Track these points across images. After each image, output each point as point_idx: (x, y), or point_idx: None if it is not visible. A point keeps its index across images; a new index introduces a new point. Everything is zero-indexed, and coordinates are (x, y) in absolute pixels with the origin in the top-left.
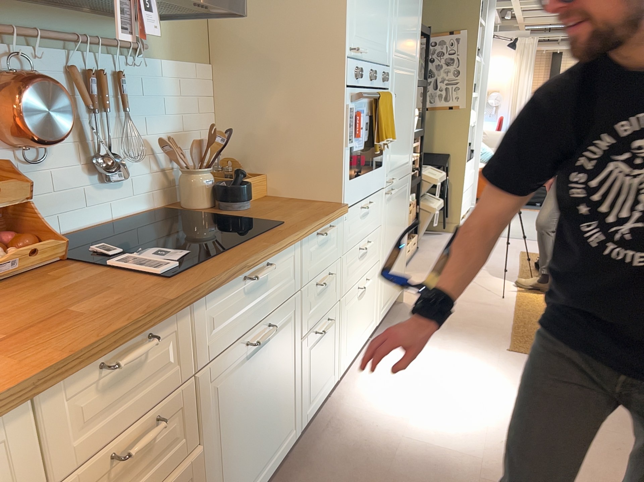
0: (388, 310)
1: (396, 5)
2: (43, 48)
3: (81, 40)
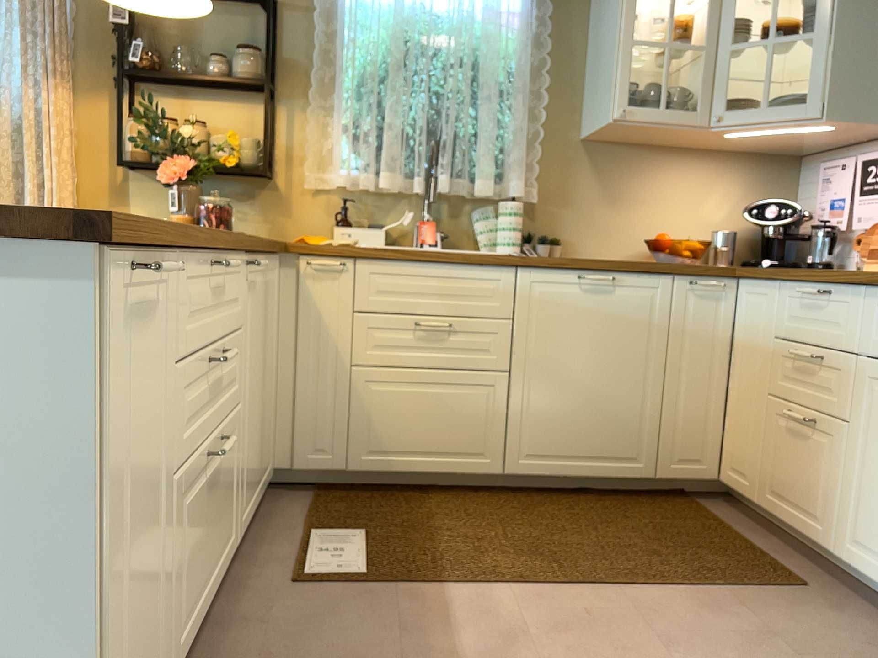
0: None
1: None
2: None
3: None
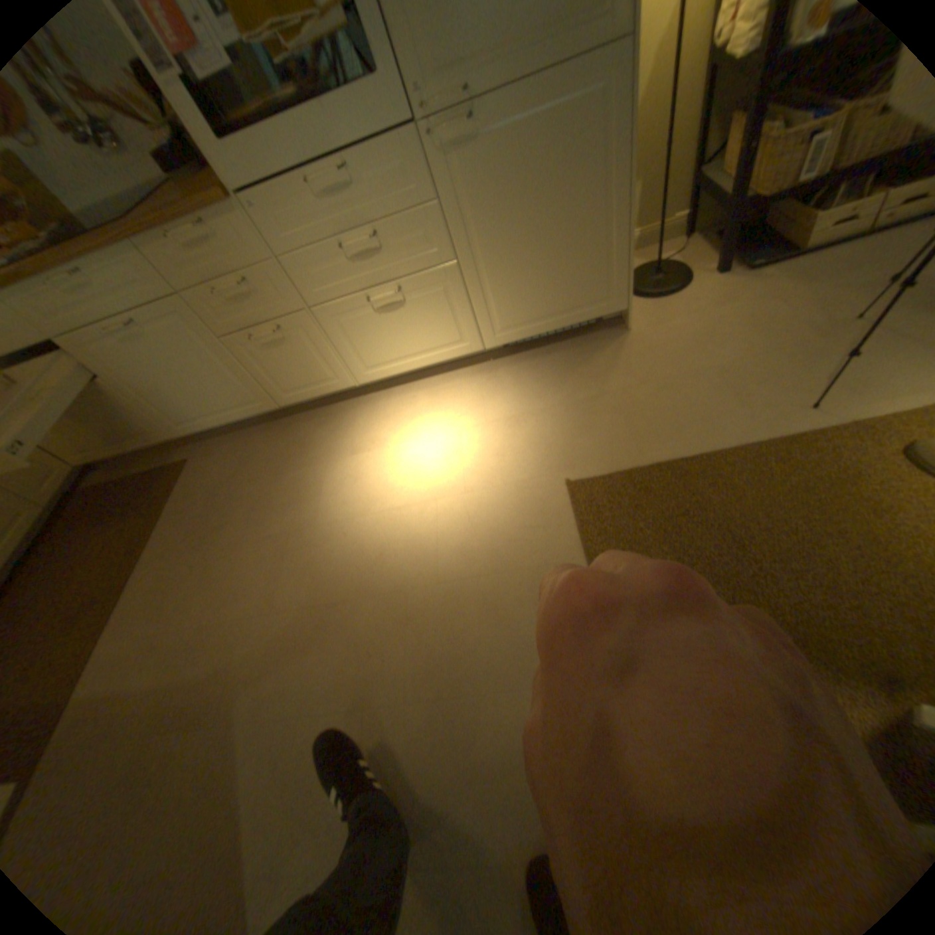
0: (536, 335)
1: None
2: None
3: None
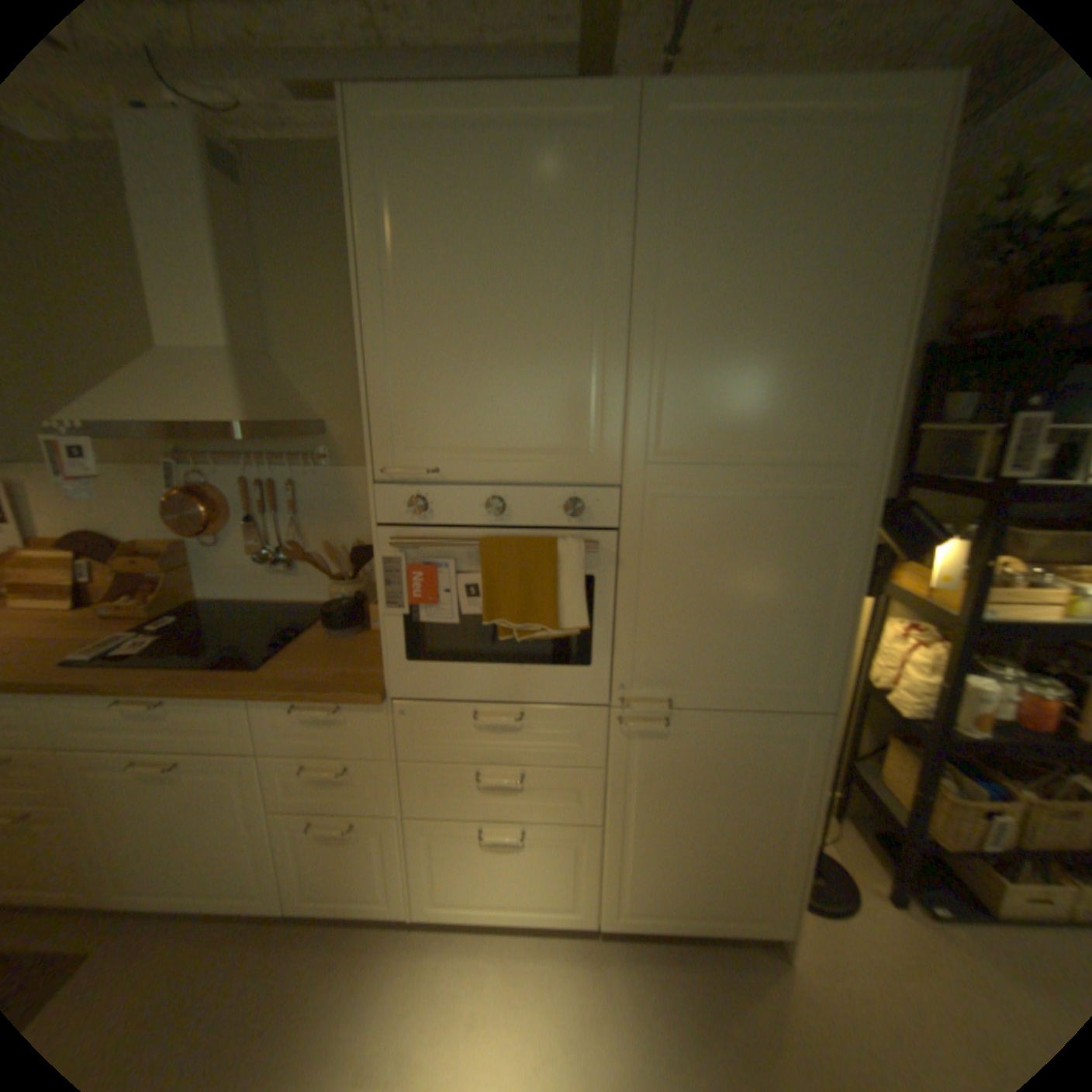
0: (672, 936)
1: (639, 359)
2: (224, 465)
3: (246, 457)
